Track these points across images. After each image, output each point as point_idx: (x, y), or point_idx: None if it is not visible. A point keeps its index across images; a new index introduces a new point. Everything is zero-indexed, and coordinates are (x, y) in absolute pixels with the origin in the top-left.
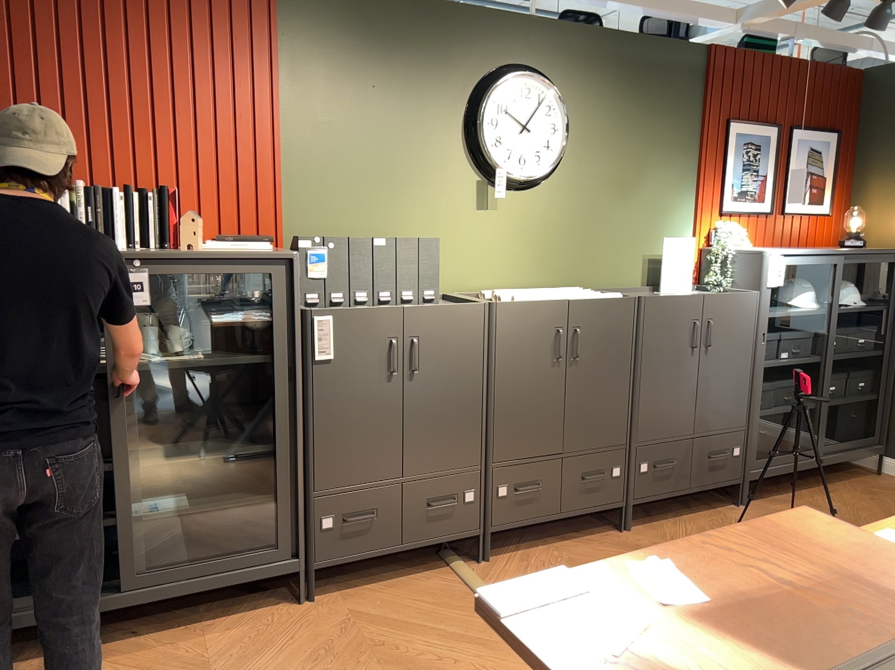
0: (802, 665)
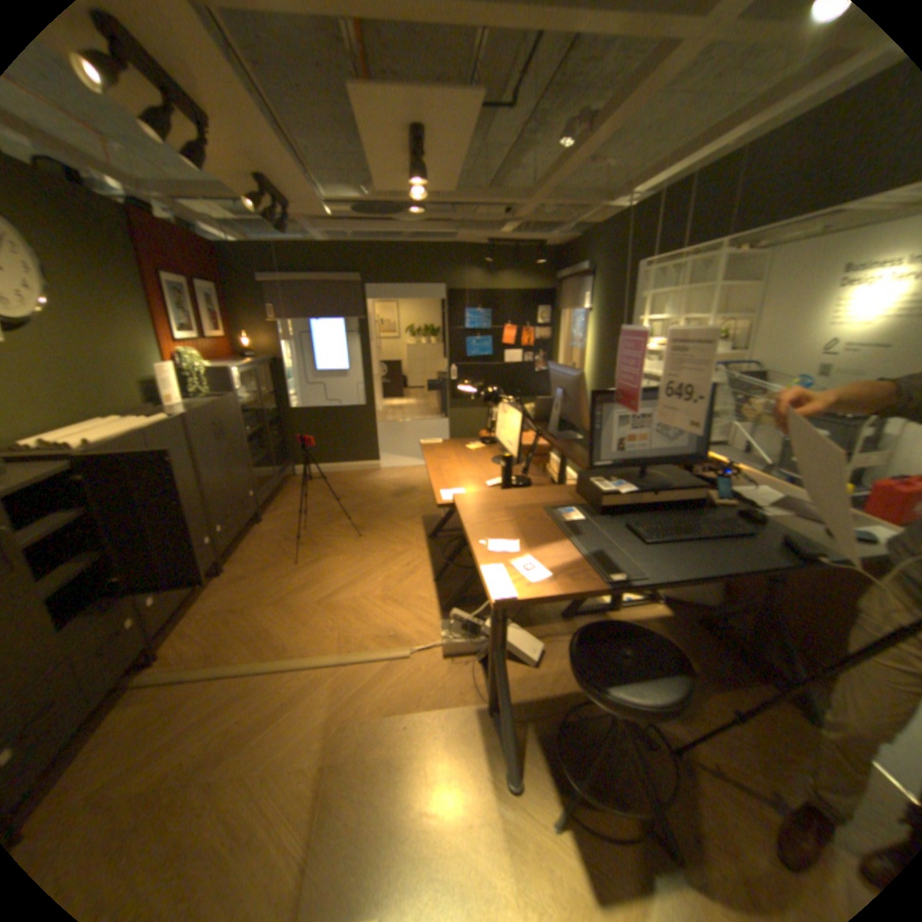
0: (551, 534)
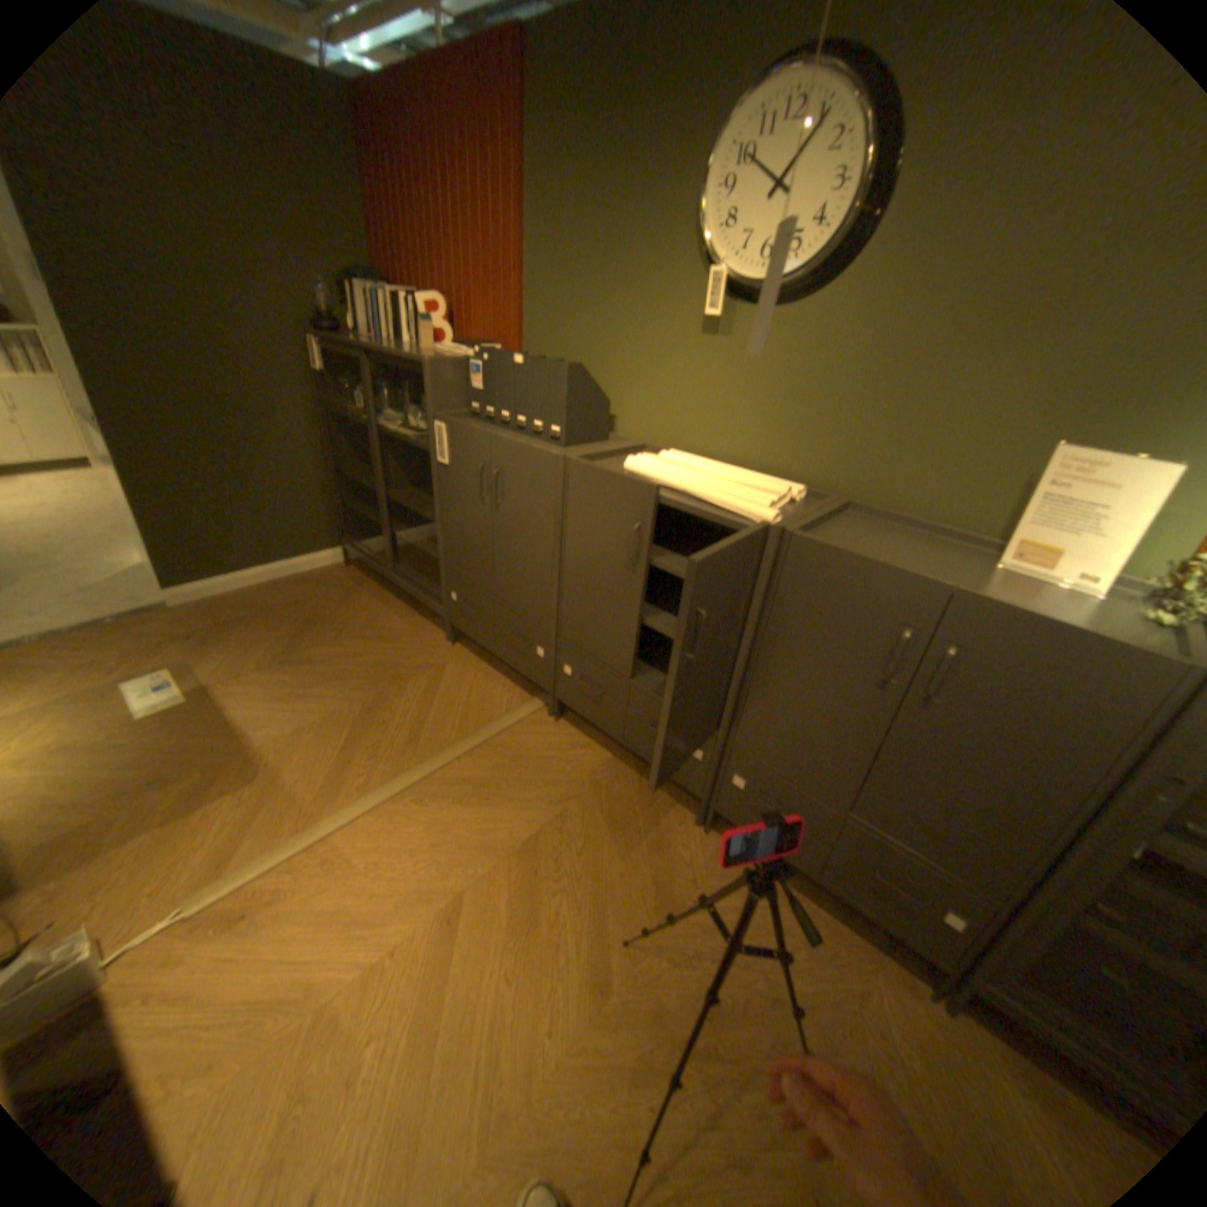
0: None
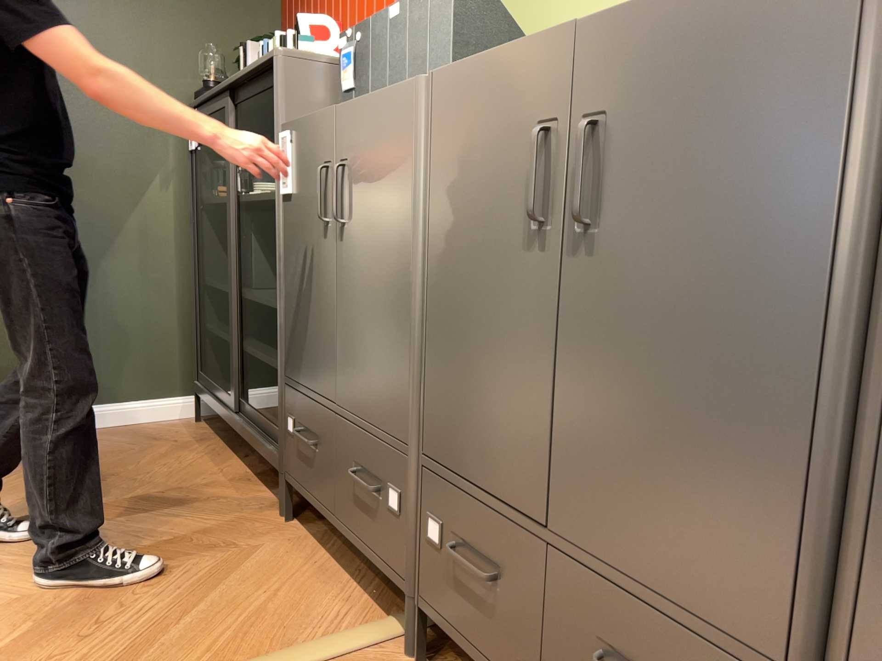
0: None
